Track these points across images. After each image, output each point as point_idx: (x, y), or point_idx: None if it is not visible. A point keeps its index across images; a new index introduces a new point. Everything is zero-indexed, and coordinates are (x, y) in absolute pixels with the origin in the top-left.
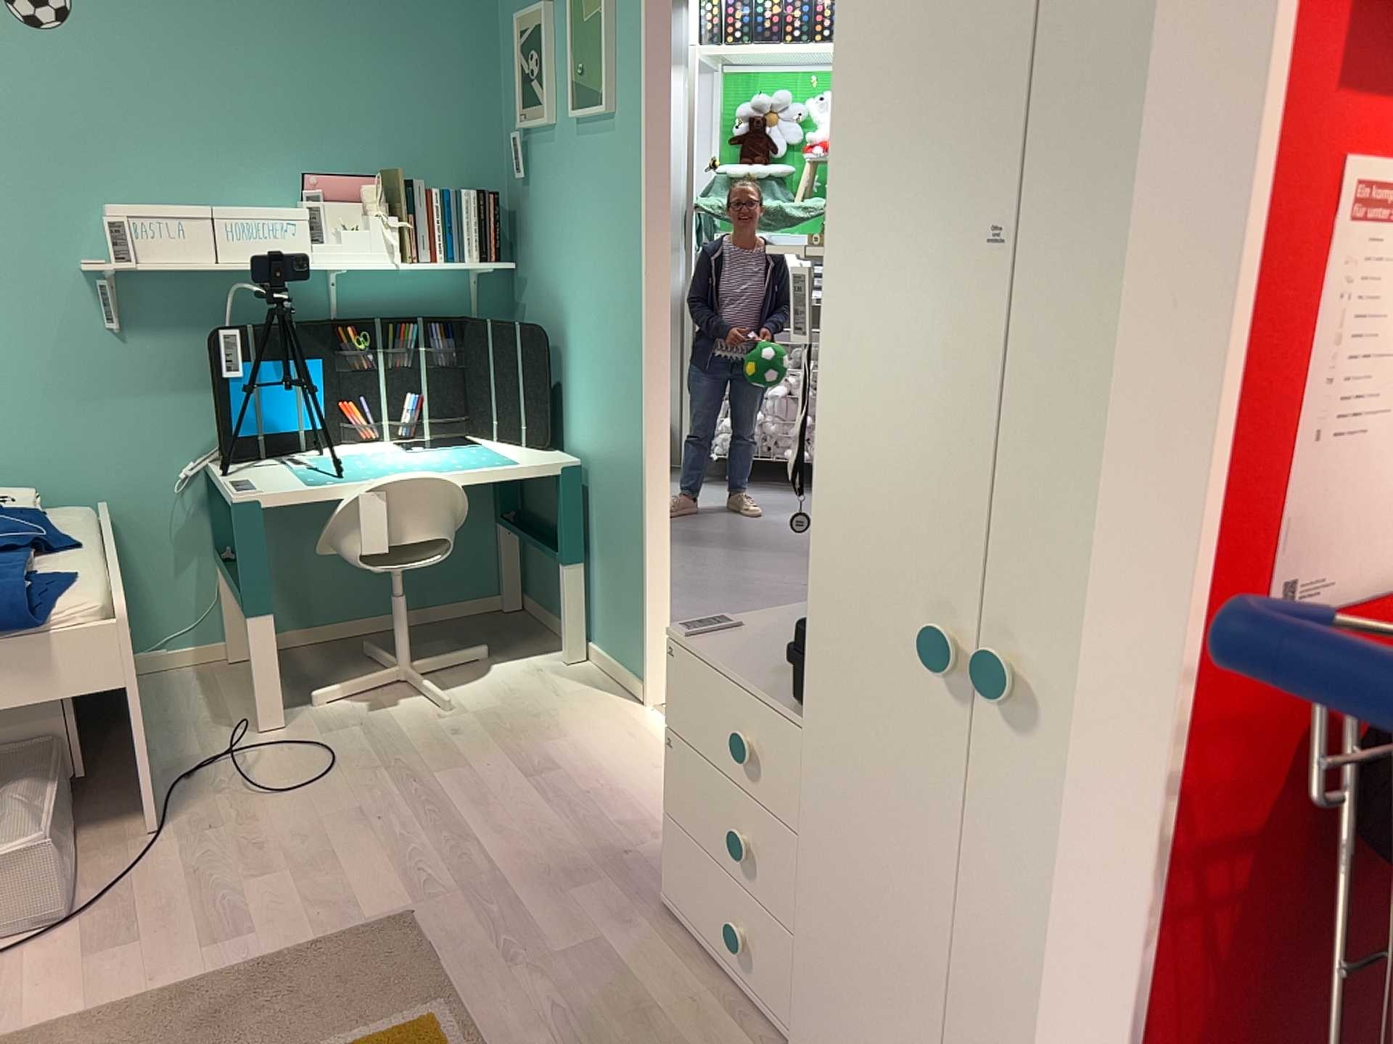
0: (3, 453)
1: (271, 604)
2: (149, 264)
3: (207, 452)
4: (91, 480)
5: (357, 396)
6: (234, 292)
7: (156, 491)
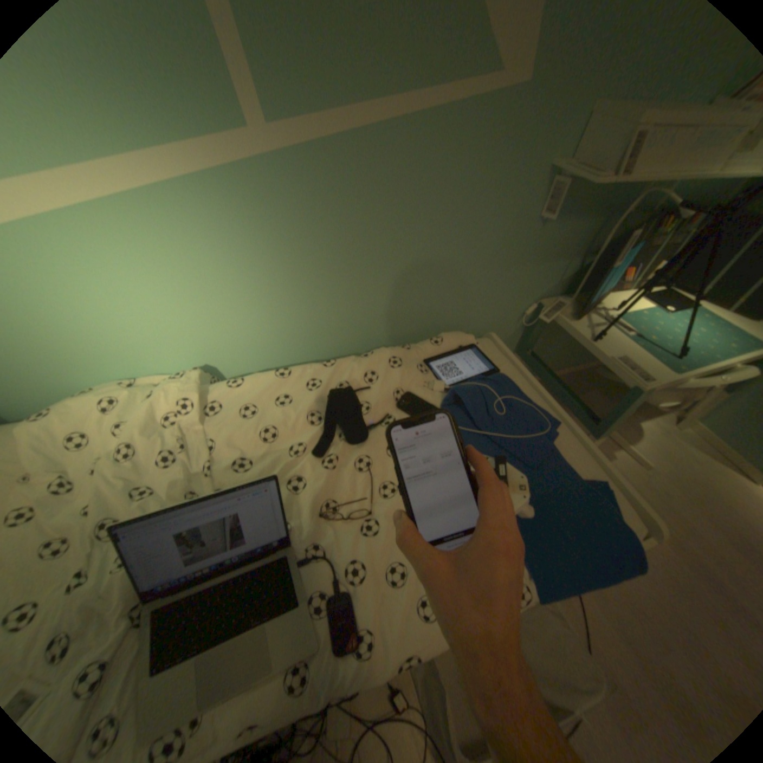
0: (450, 302)
1: (613, 433)
2: (634, 174)
3: (543, 296)
4: (483, 315)
5: (639, 263)
6: (647, 192)
7: (508, 319)
